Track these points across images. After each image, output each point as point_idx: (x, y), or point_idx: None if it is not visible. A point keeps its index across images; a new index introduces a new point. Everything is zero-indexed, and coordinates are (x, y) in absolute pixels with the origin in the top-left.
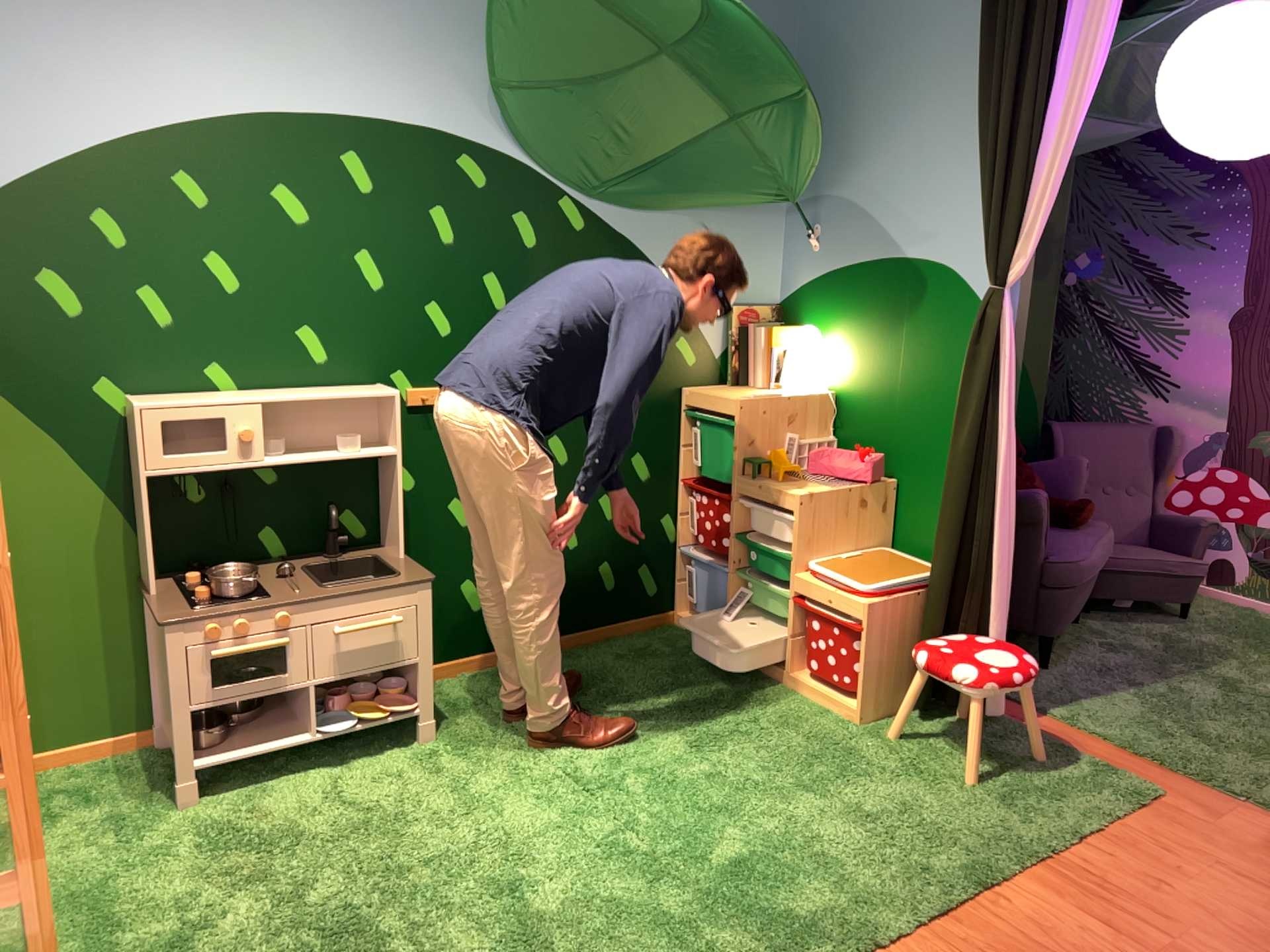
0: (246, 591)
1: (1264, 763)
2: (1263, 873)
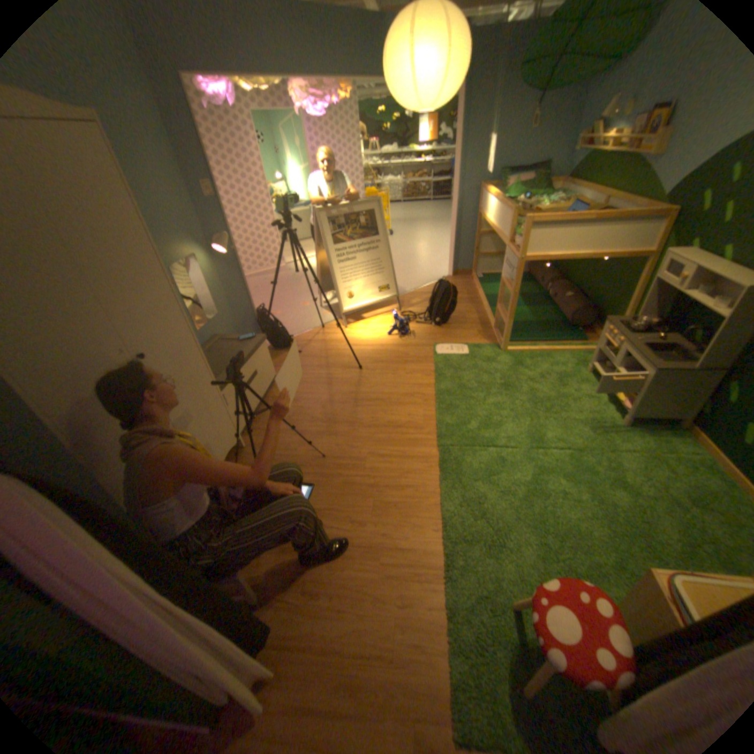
0: (631, 328)
1: None
2: (369, 676)
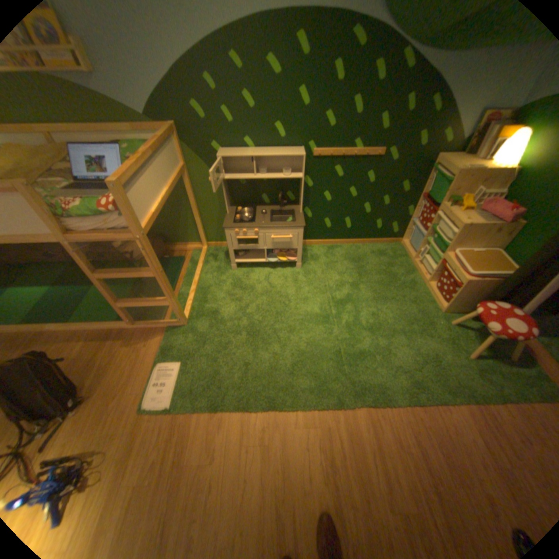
0: (248, 220)
1: None
2: None
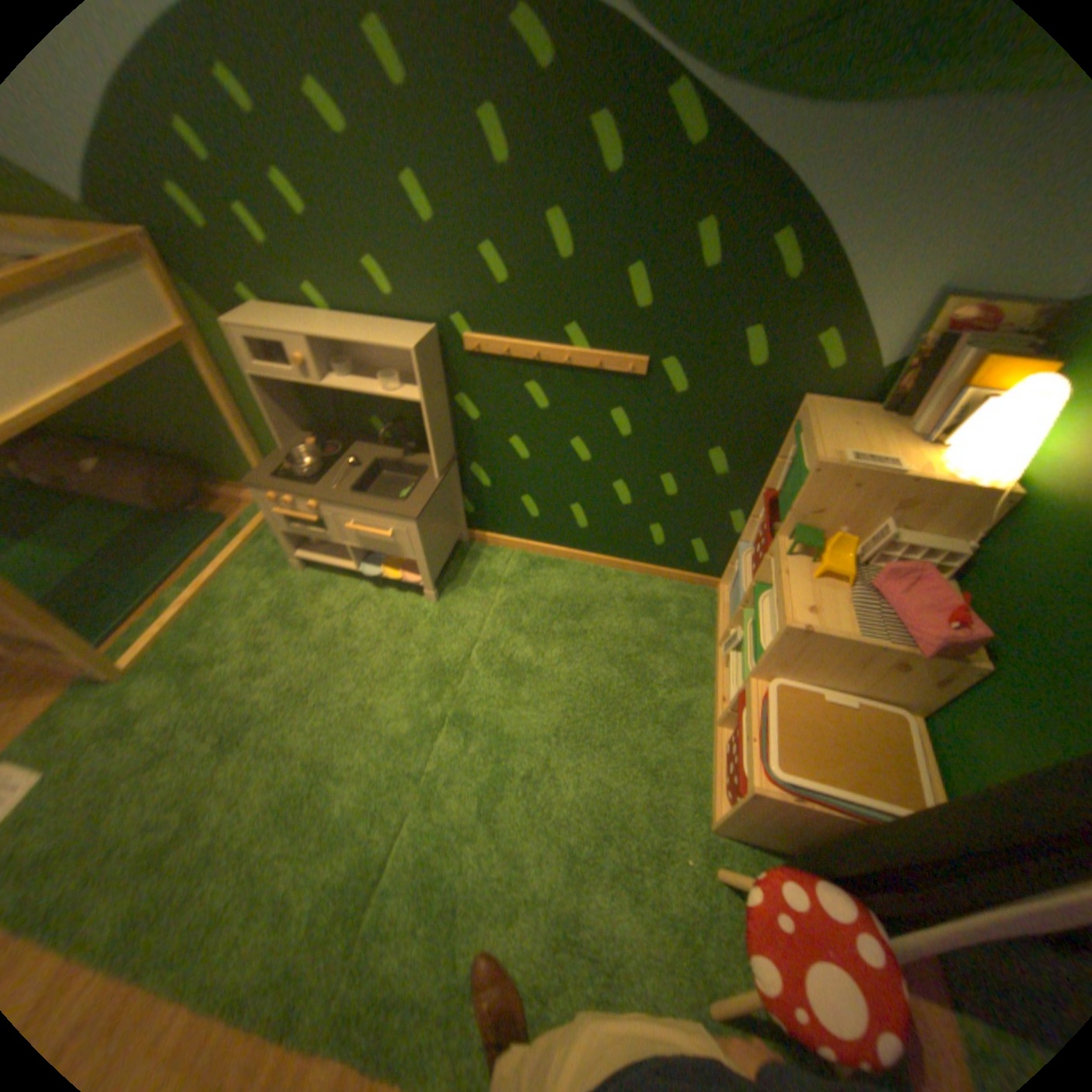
0: (306, 476)
1: None
2: None
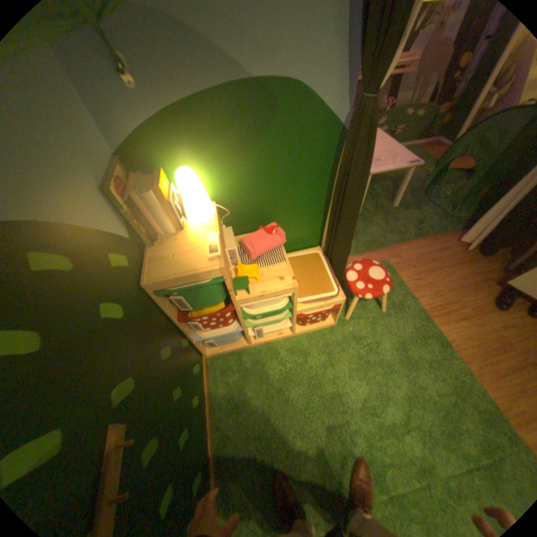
0: None
1: (383, 231)
2: (429, 266)
